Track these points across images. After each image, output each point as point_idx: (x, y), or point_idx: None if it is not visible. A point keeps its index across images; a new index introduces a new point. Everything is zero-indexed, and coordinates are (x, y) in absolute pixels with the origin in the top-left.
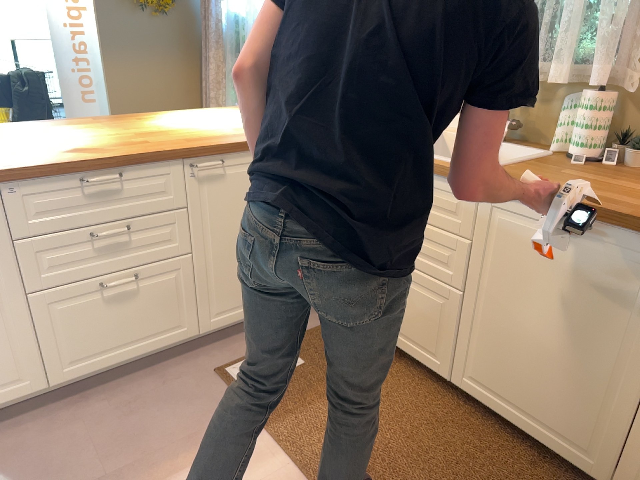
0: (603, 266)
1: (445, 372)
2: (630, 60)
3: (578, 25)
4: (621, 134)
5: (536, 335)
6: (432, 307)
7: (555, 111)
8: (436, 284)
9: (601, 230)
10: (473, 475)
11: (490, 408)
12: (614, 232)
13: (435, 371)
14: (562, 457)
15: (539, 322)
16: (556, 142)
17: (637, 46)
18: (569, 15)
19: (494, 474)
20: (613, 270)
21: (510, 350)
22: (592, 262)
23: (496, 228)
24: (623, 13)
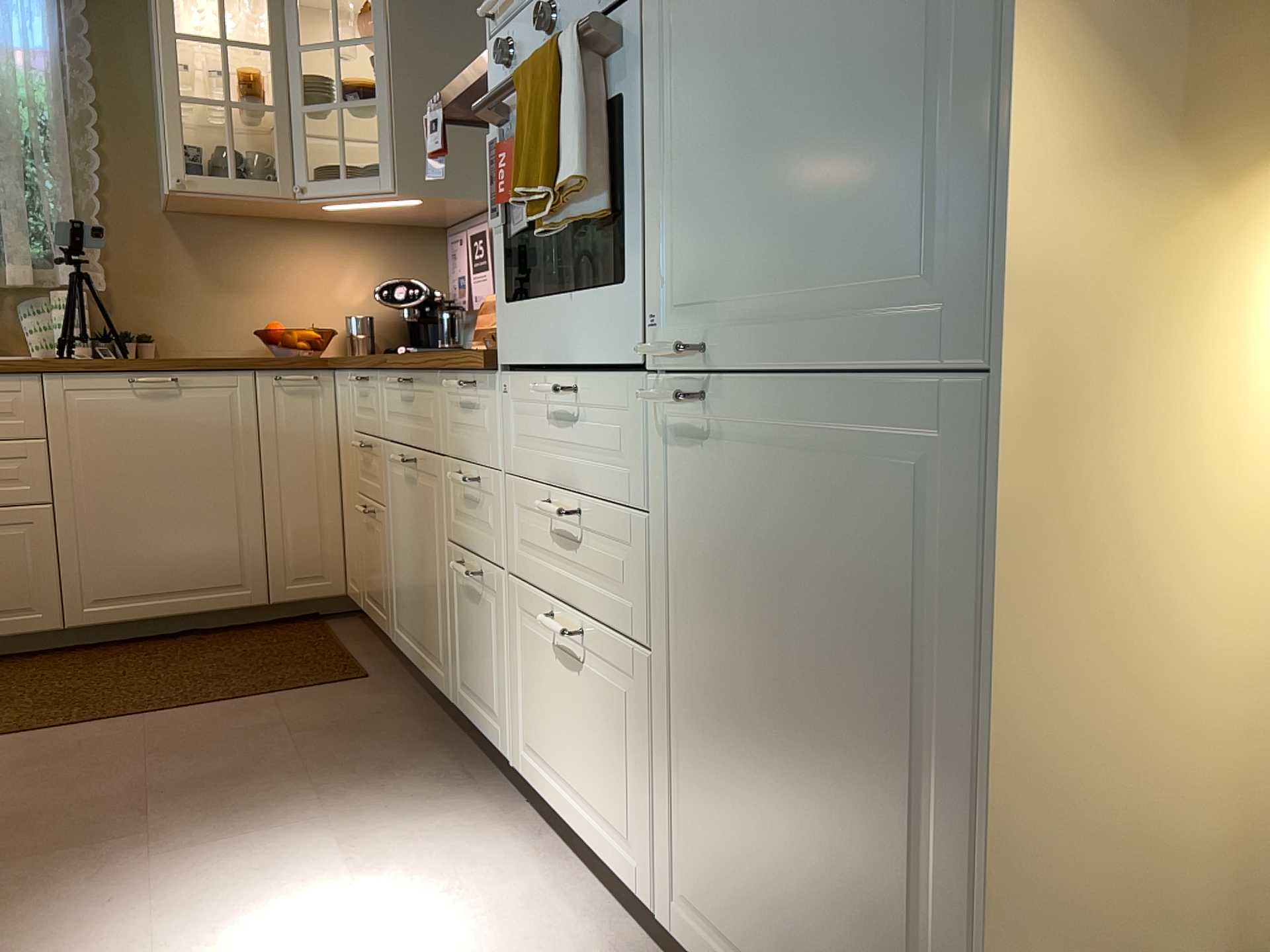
0: (196, 407)
1: (54, 622)
2: (82, 263)
3: (26, 226)
4: (98, 334)
5: (157, 502)
6: (7, 547)
7: (11, 321)
8: (4, 514)
9: (183, 377)
10: (170, 662)
11: (129, 621)
12: (194, 376)
13: (35, 633)
14: (221, 609)
15: (156, 487)
16: (38, 349)
17: (86, 249)
18: (14, 215)
19: (182, 655)
20: (204, 407)
21: (133, 536)
22: (186, 408)
23: (75, 411)
24: (71, 217)
